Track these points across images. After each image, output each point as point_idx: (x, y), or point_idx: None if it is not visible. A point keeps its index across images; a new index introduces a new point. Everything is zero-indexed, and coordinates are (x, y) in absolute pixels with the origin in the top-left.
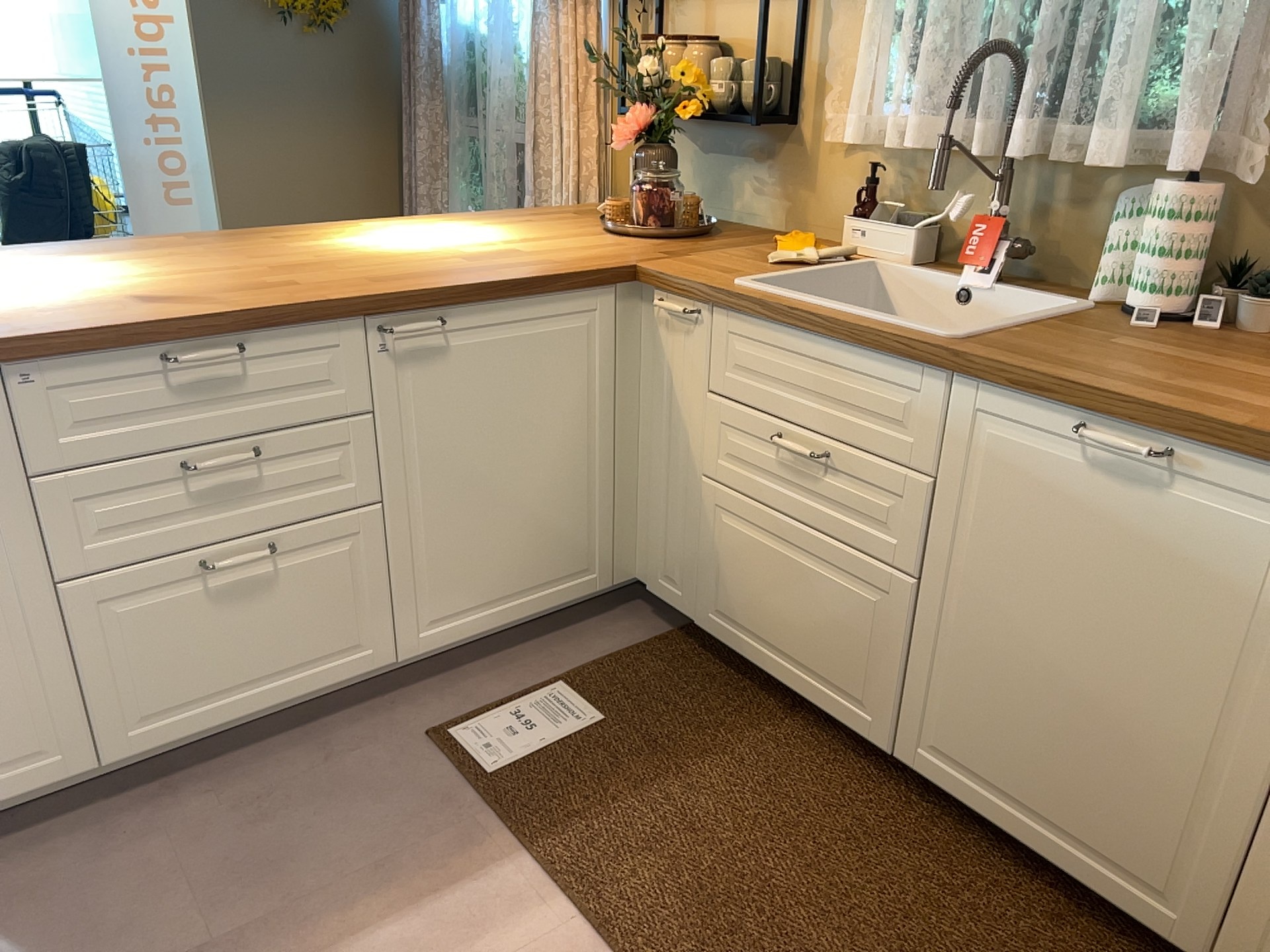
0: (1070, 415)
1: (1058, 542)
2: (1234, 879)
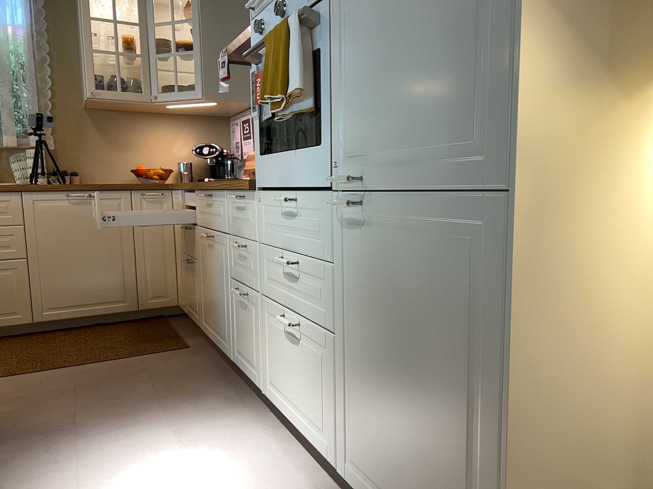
0: (63, 193)
1: (70, 226)
2: (136, 284)
